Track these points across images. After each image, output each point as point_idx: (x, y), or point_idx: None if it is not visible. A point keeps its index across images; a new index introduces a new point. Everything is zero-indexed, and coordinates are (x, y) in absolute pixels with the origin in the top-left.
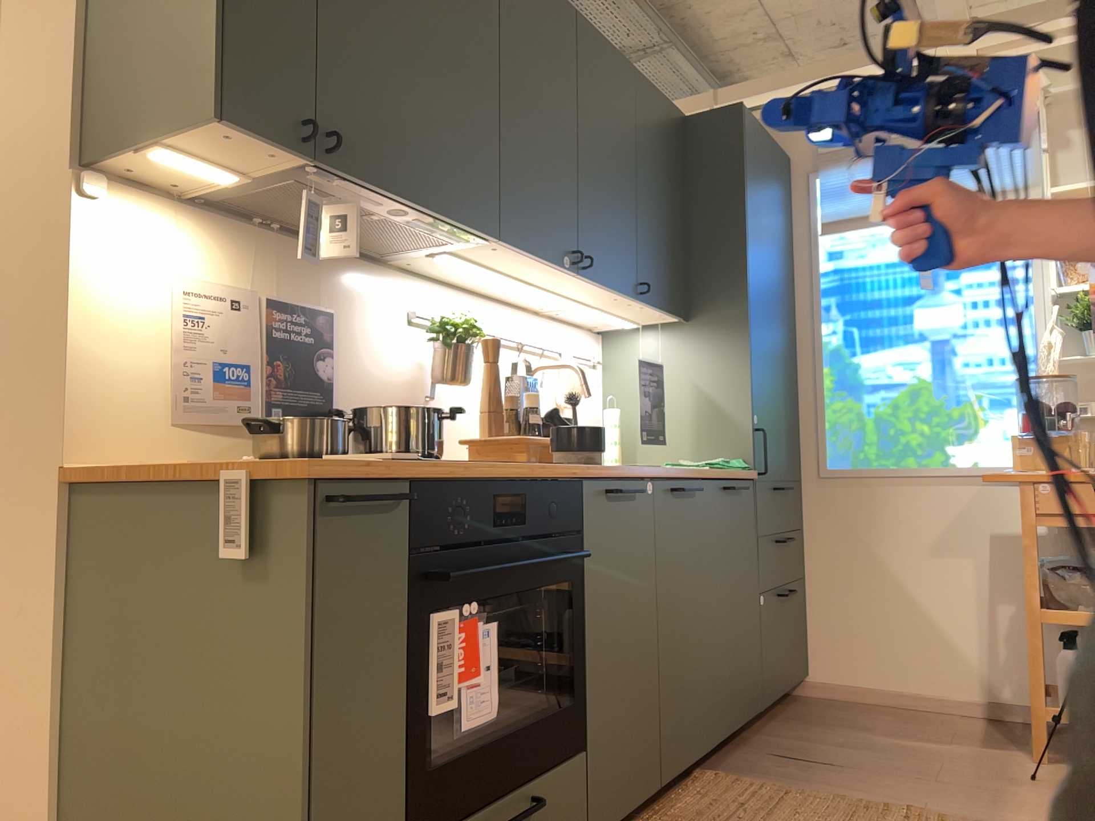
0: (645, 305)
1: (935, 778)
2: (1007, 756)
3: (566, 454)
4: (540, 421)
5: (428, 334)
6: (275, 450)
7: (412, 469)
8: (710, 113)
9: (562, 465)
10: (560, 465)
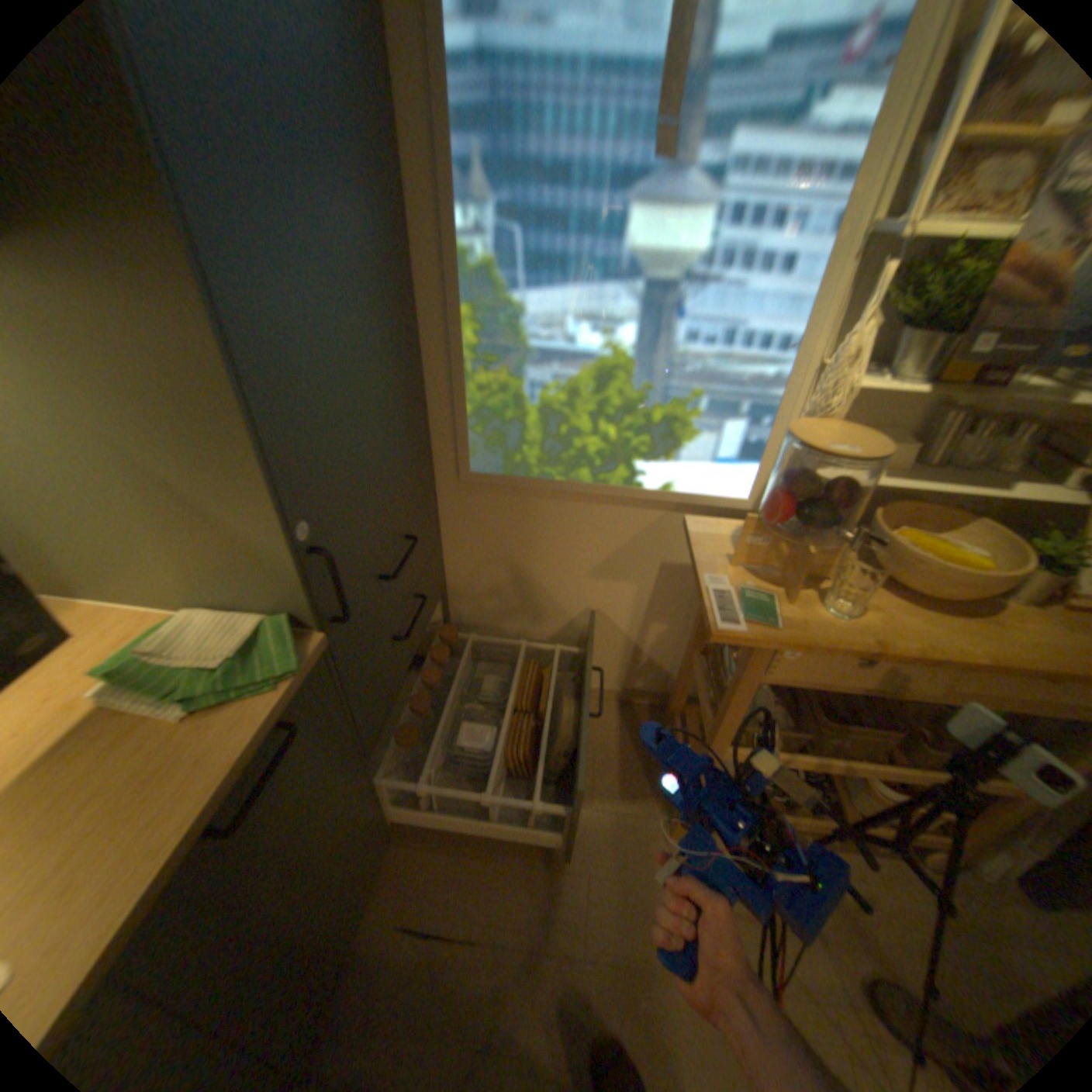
0: None
1: (583, 945)
2: (644, 825)
3: None
4: None
5: None
6: None
7: None
8: None
9: None
10: None
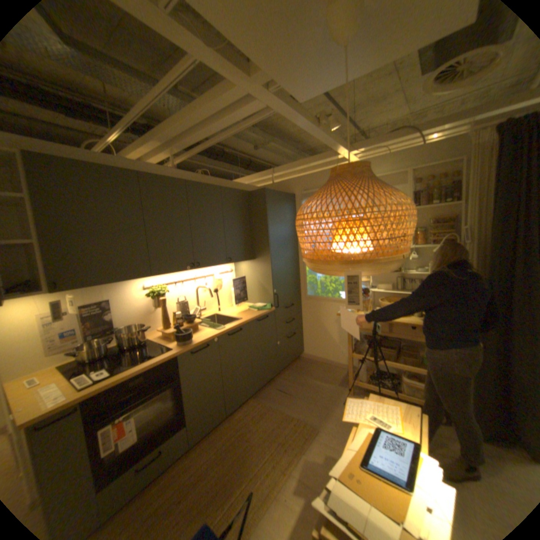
0: (232, 263)
1: (315, 403)
2: (342, 392)
3: (176, 343)
4: (187, 315)
5: (147, 295)
6: (79, 359)
7: (77, 401)
8: (256, 191)
9: (169, 352)
10: (170, 351)
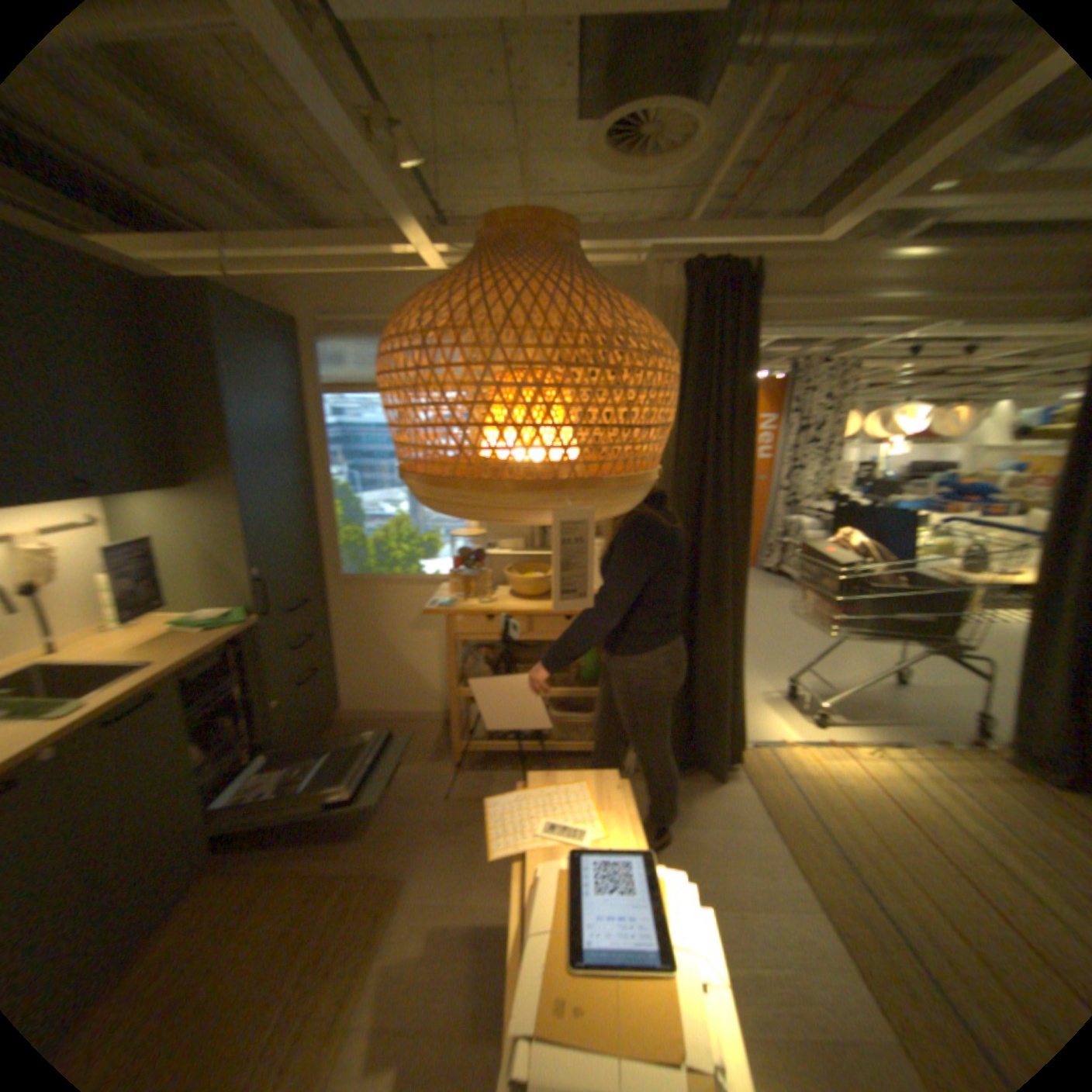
0: (91, 497)
1: (382, 820)
2: (437, 772)
3: None
4: None
5: None
6: None
7: None
8: (167, 279)
9: None
10: None
